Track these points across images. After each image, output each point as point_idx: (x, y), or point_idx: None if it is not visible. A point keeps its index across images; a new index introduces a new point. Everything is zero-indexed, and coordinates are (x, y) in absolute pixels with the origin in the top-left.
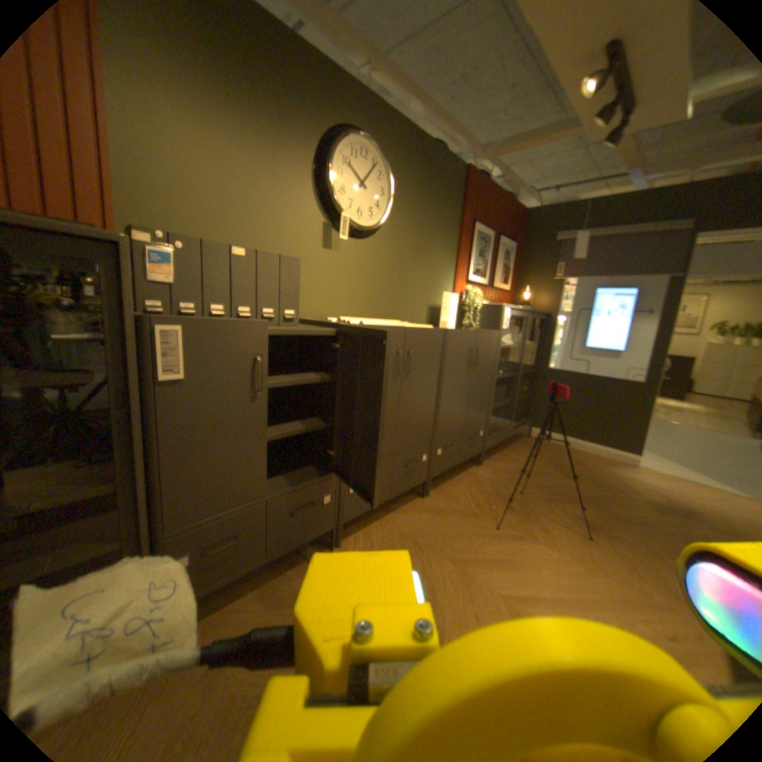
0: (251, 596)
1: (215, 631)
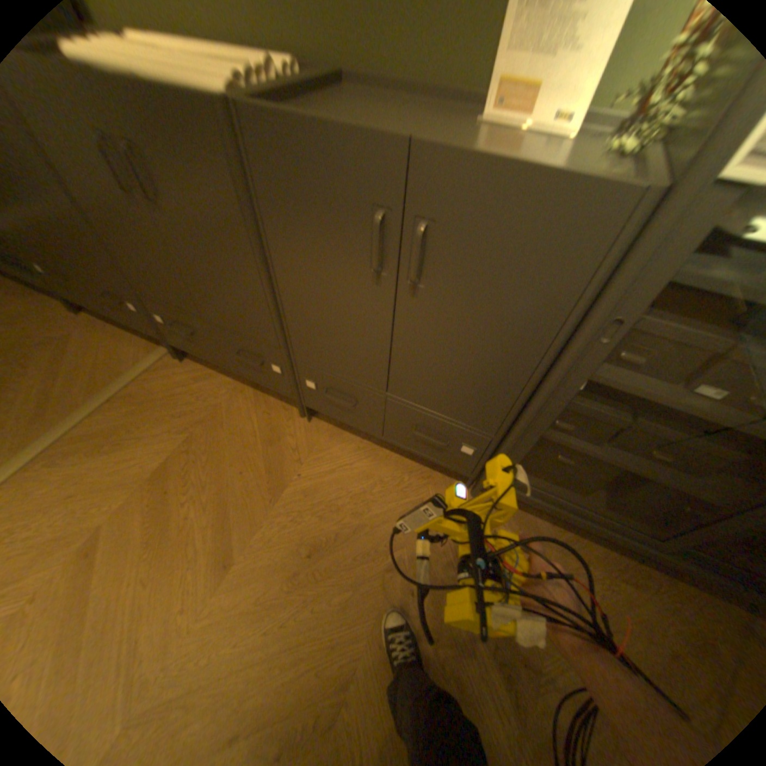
0: (117, 333)
1: (86, 330)
